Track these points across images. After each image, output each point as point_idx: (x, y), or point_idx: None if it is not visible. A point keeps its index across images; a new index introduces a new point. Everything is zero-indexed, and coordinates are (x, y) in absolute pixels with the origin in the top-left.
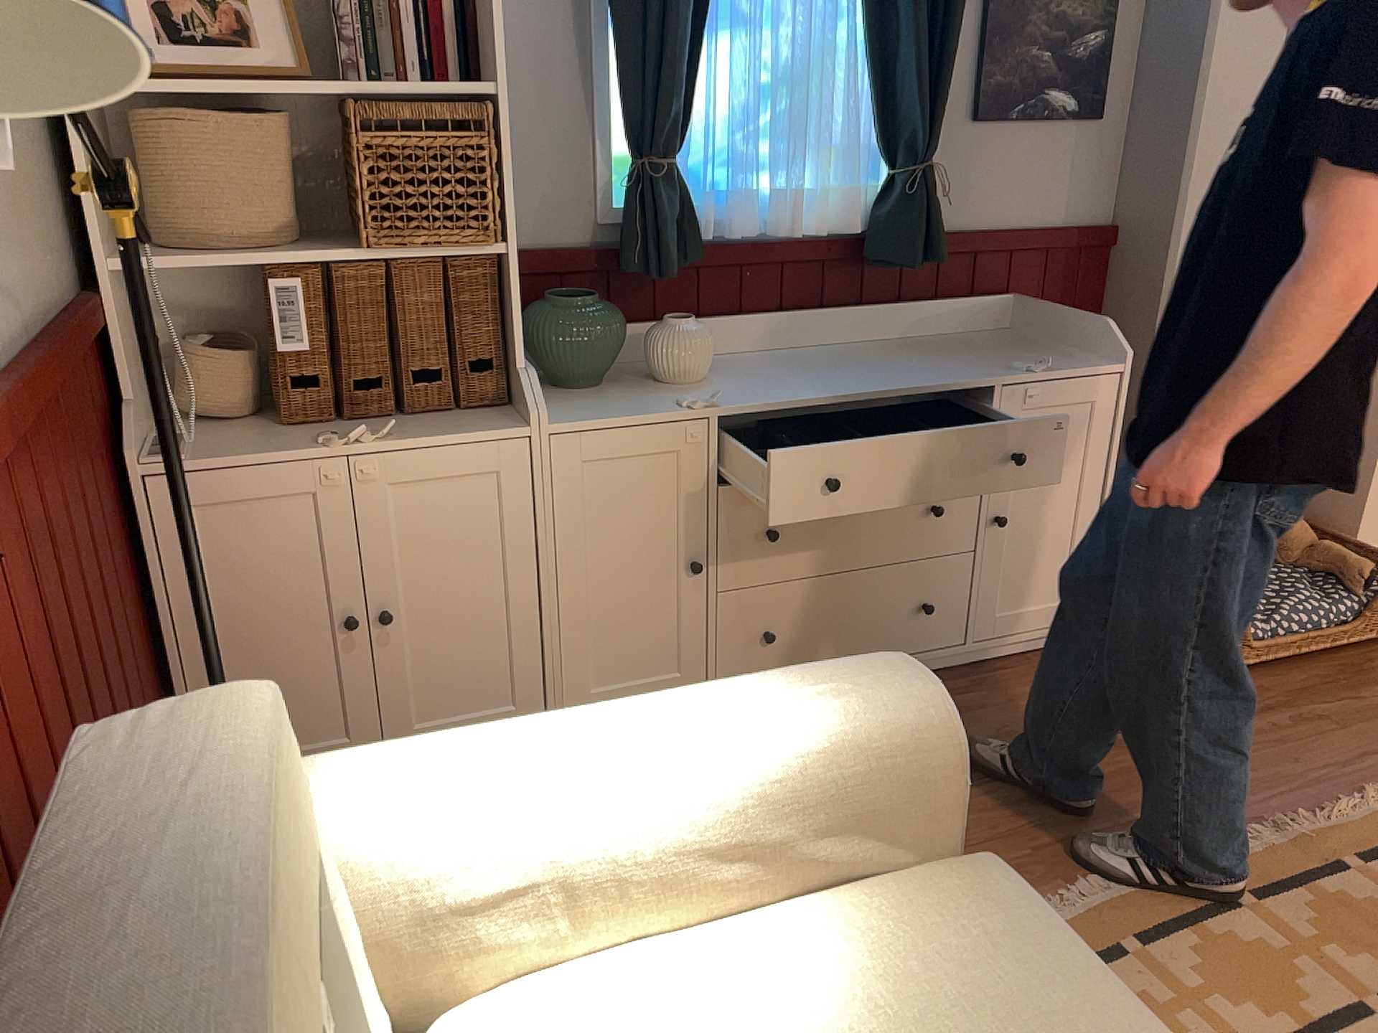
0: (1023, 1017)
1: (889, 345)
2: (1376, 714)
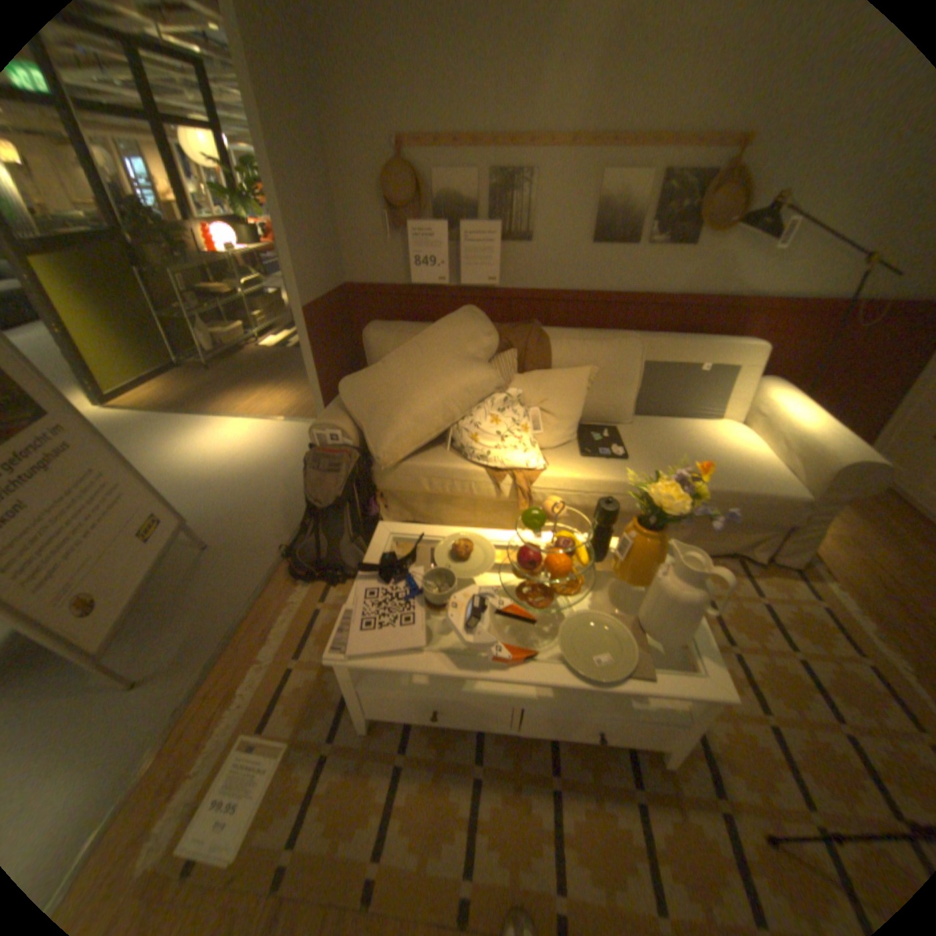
0: (743, 476)
1: None
2: None
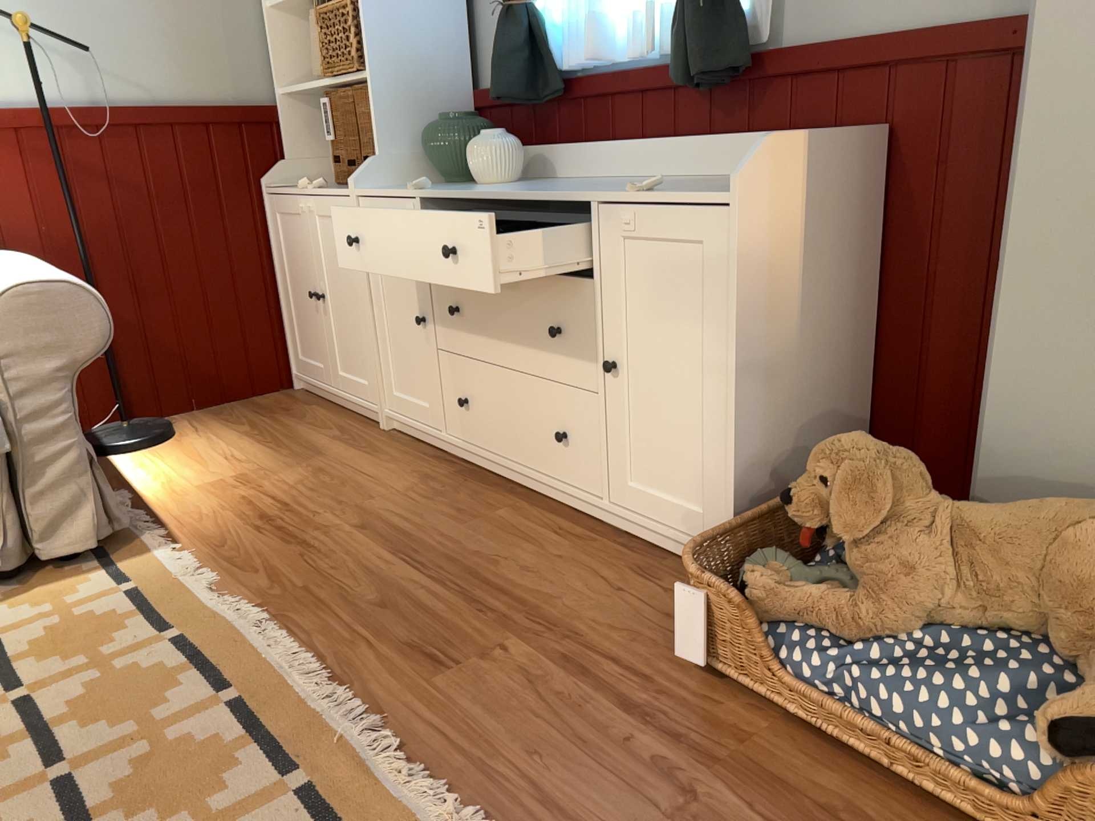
0: None
1: (697, 179)
2: None
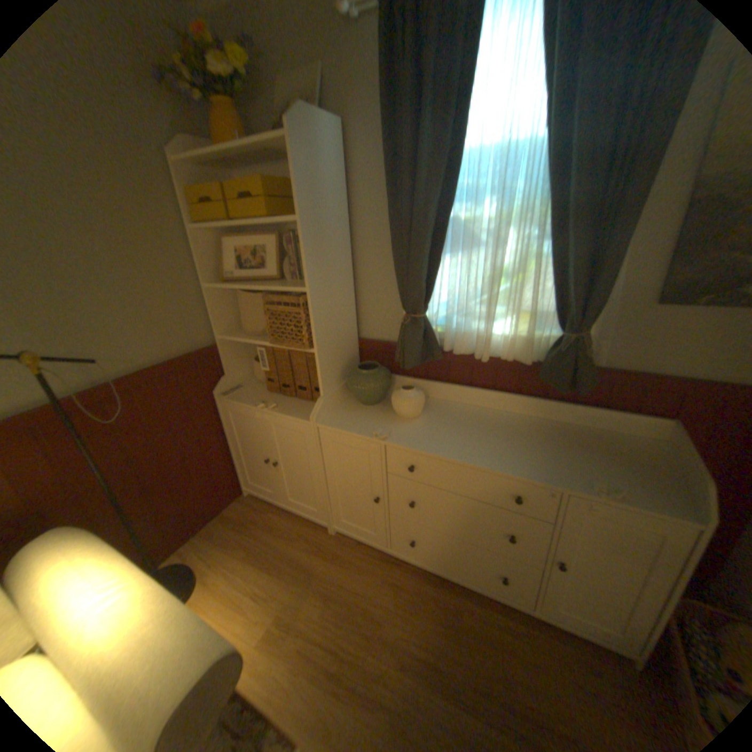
0: None
1: (552, 426)
2: None
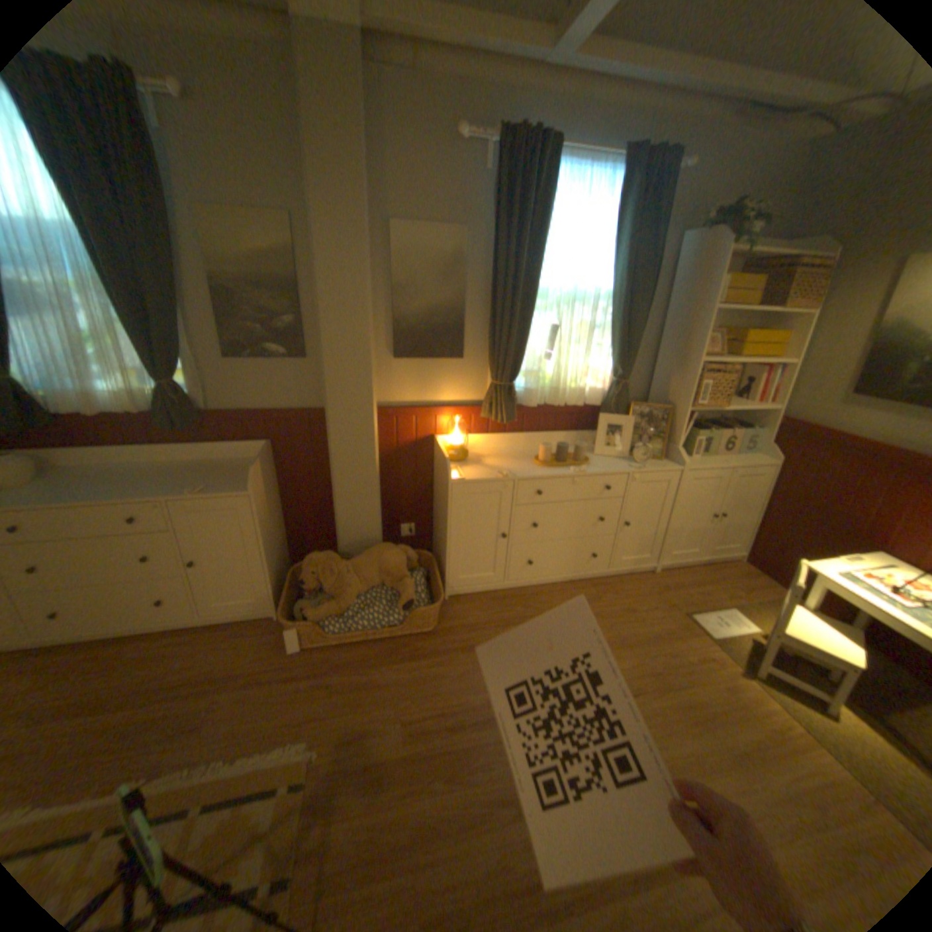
0: None
1: (182, 465)
2: (358, 689)
